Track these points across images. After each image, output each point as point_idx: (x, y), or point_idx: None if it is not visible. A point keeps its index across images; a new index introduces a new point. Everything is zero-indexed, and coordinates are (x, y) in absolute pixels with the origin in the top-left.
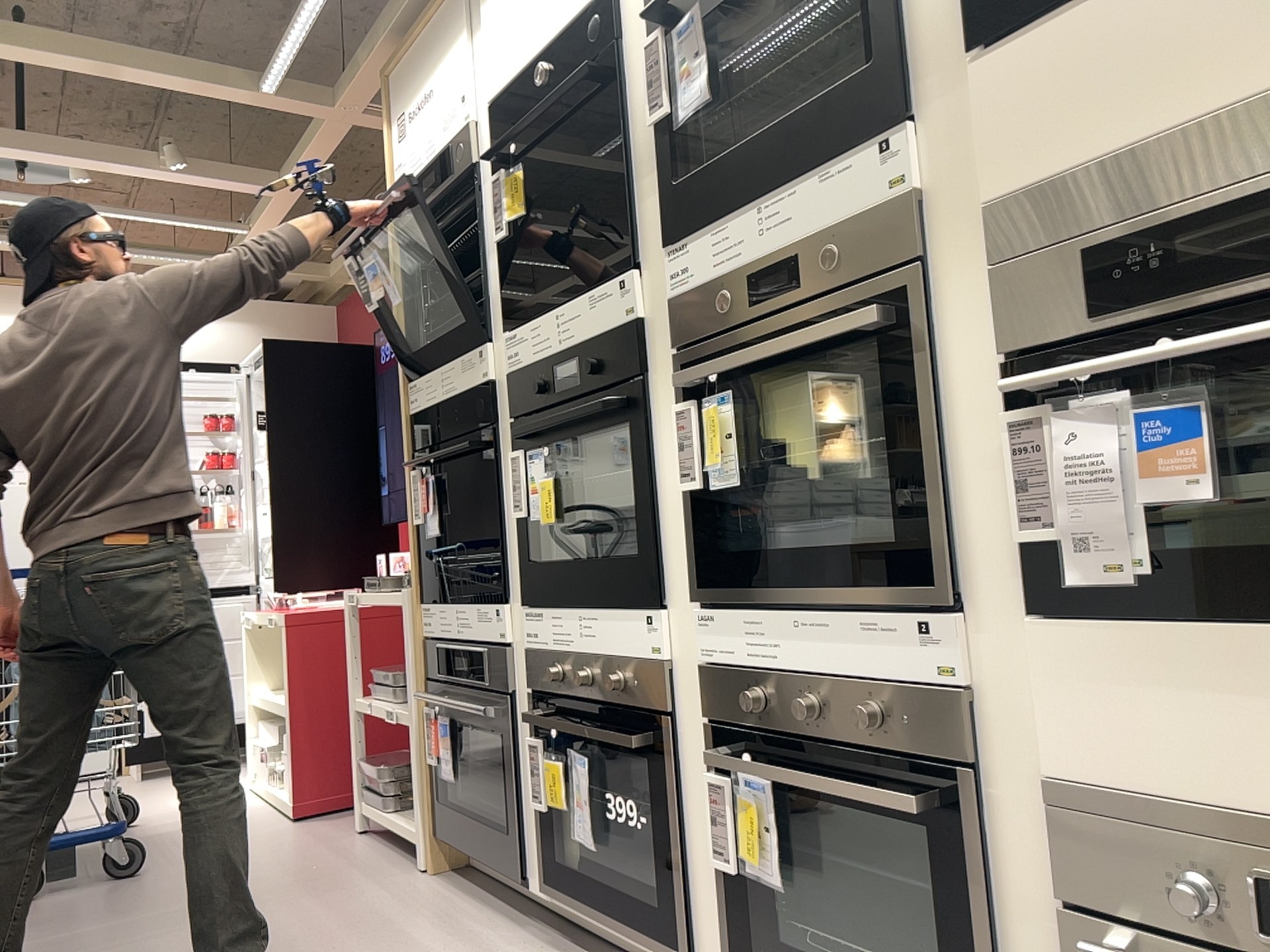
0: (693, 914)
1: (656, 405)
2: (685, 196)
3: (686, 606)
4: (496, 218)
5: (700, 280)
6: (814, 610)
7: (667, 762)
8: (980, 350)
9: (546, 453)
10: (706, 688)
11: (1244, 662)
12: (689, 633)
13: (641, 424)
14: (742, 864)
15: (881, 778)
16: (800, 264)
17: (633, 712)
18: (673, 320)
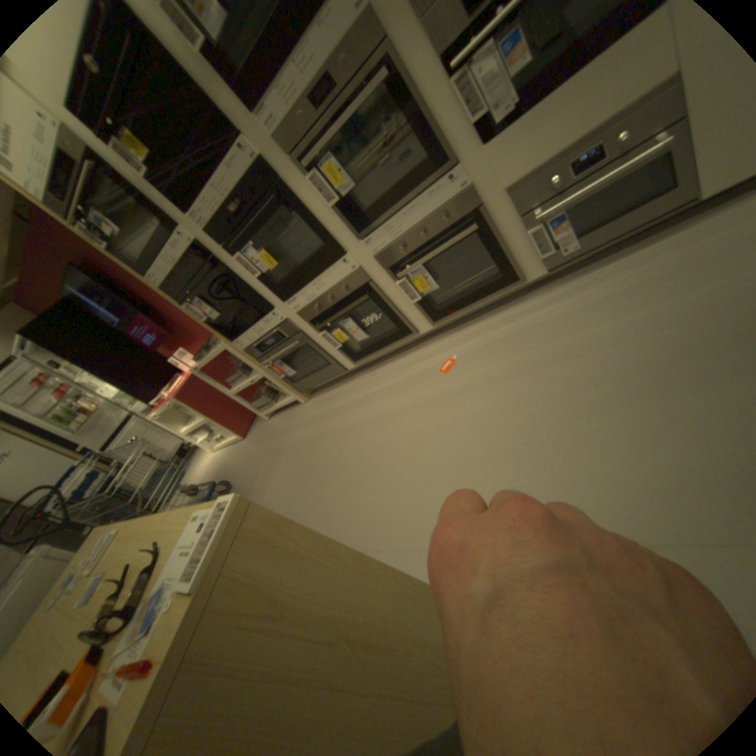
0: (409, 322)
1: (293, 185)
2: (245, 78)
3: (354, 244)
4: (128, 165)
5: (282, 113)
6: (407, 202)
7: (379, 292)
8: (426, 59)
9: (252, 243)
10: (379, 260)
11: (552, 105)
12: (361, 251)
13: (288, 198)
14: (421, 293)
15: (455, 231)
16: (327, 74)
17: (355, 291)
18: (278, 143)
